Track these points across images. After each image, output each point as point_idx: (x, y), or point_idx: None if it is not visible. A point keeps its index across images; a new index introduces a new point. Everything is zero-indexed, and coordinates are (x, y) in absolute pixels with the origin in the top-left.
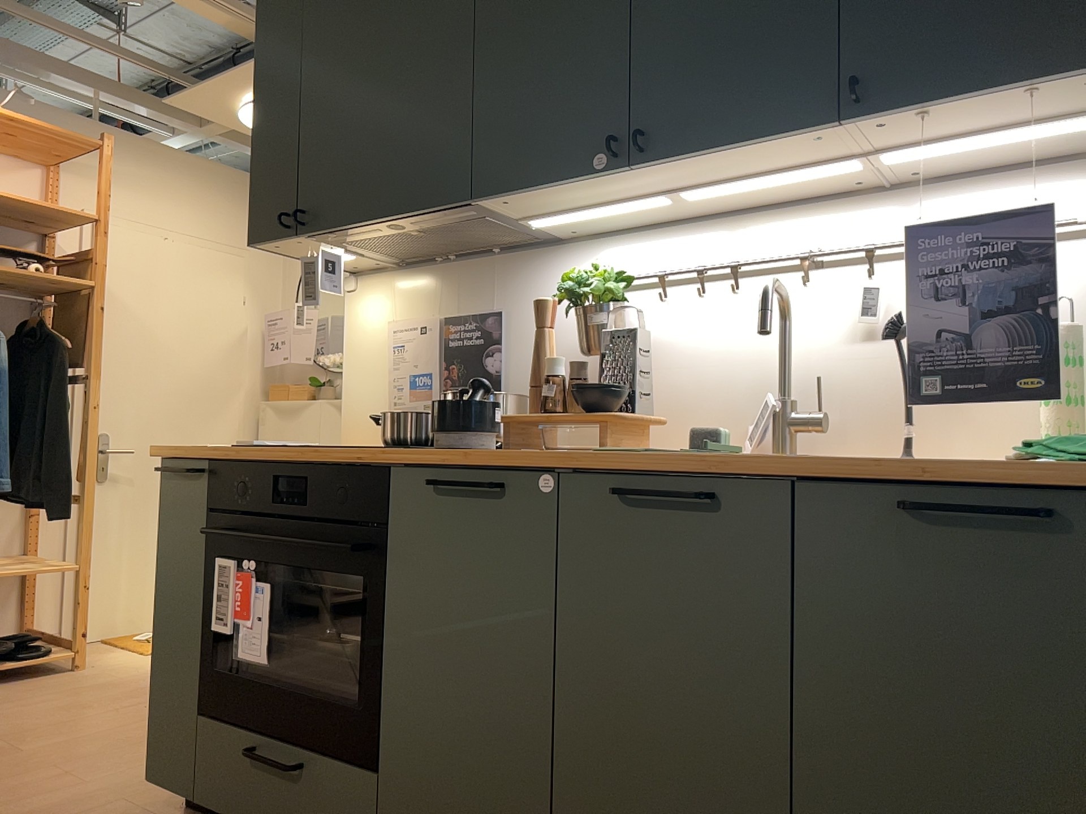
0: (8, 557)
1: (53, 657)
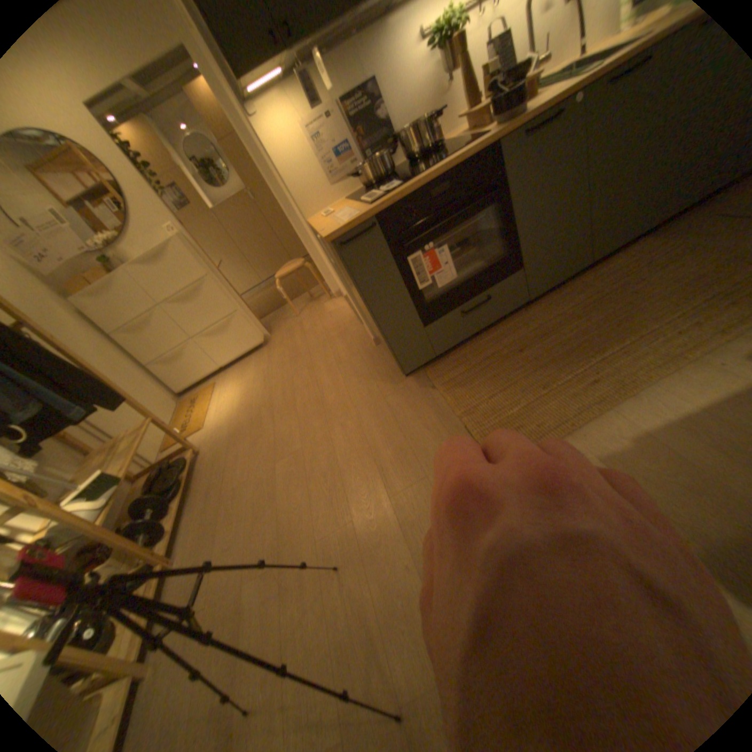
0: (85, 461)
1: (189, 456)
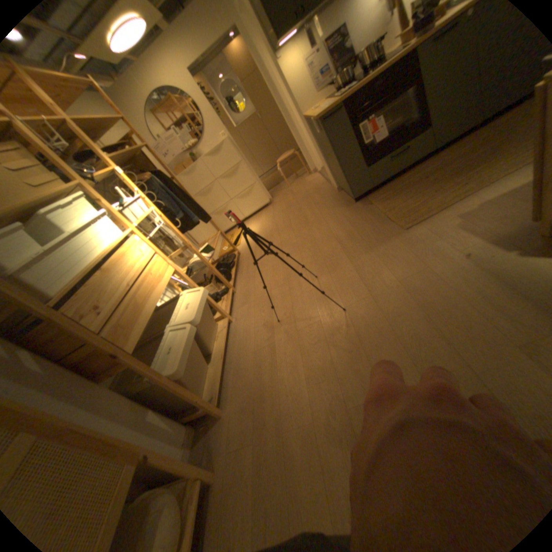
0: None
1: (236, 253)
